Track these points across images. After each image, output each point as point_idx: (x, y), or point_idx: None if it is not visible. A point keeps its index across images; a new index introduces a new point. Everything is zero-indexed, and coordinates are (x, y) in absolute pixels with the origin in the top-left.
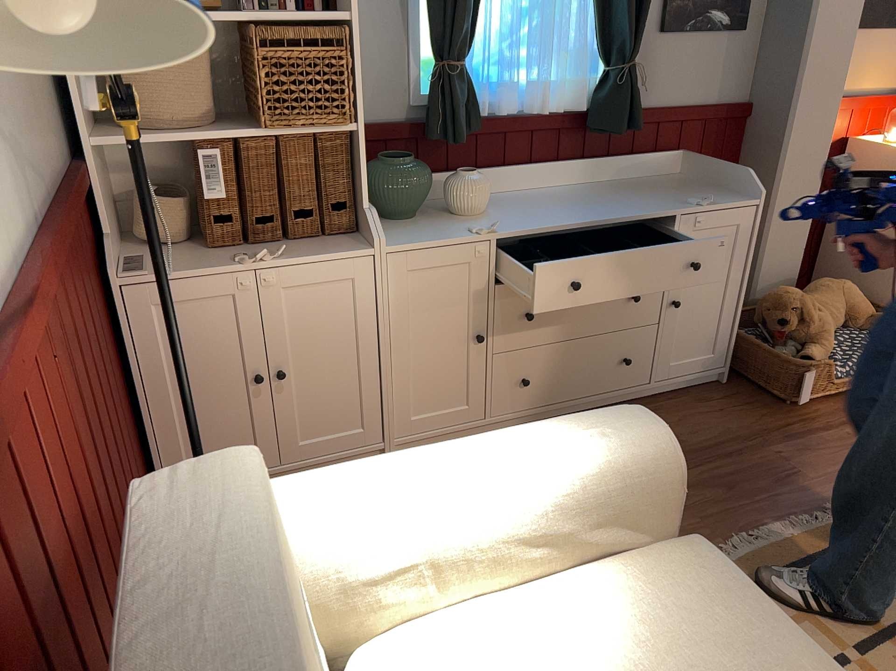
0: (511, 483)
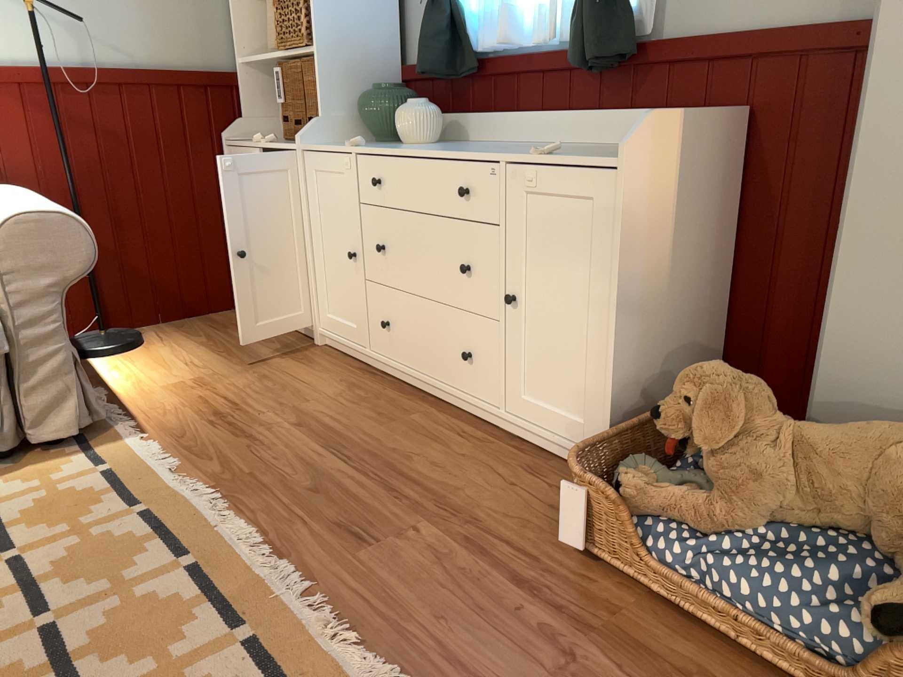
0: None
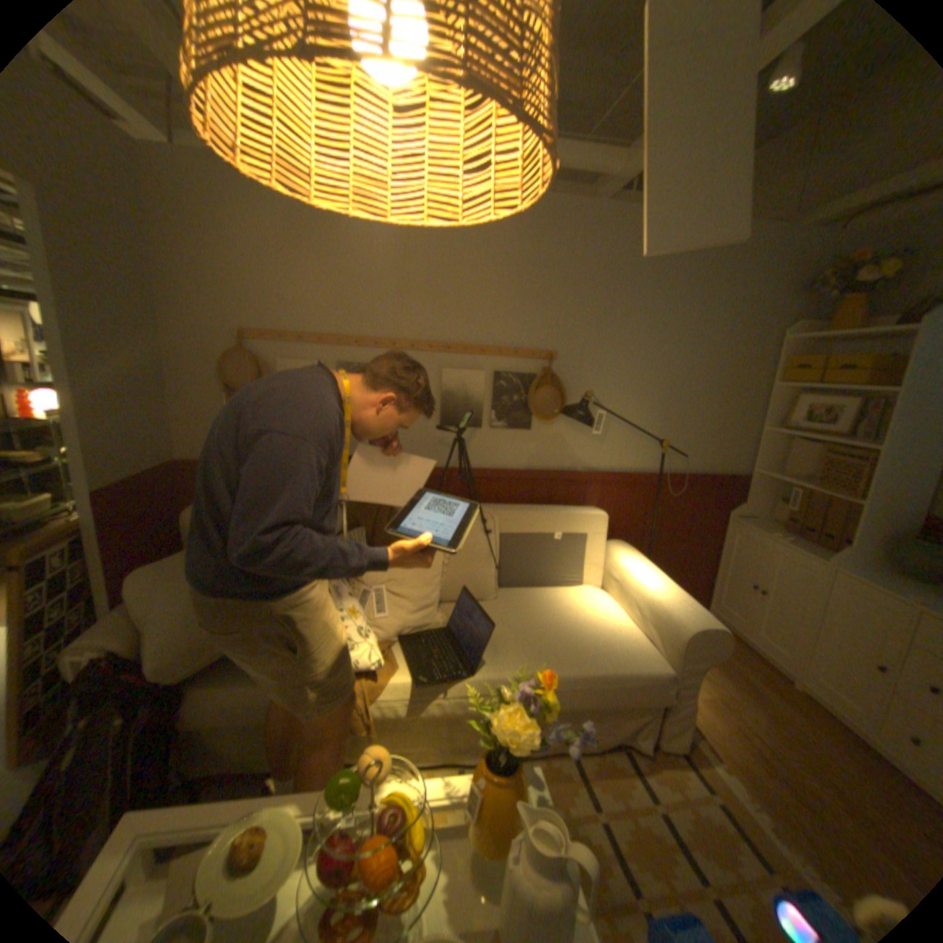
0: (653, 590)
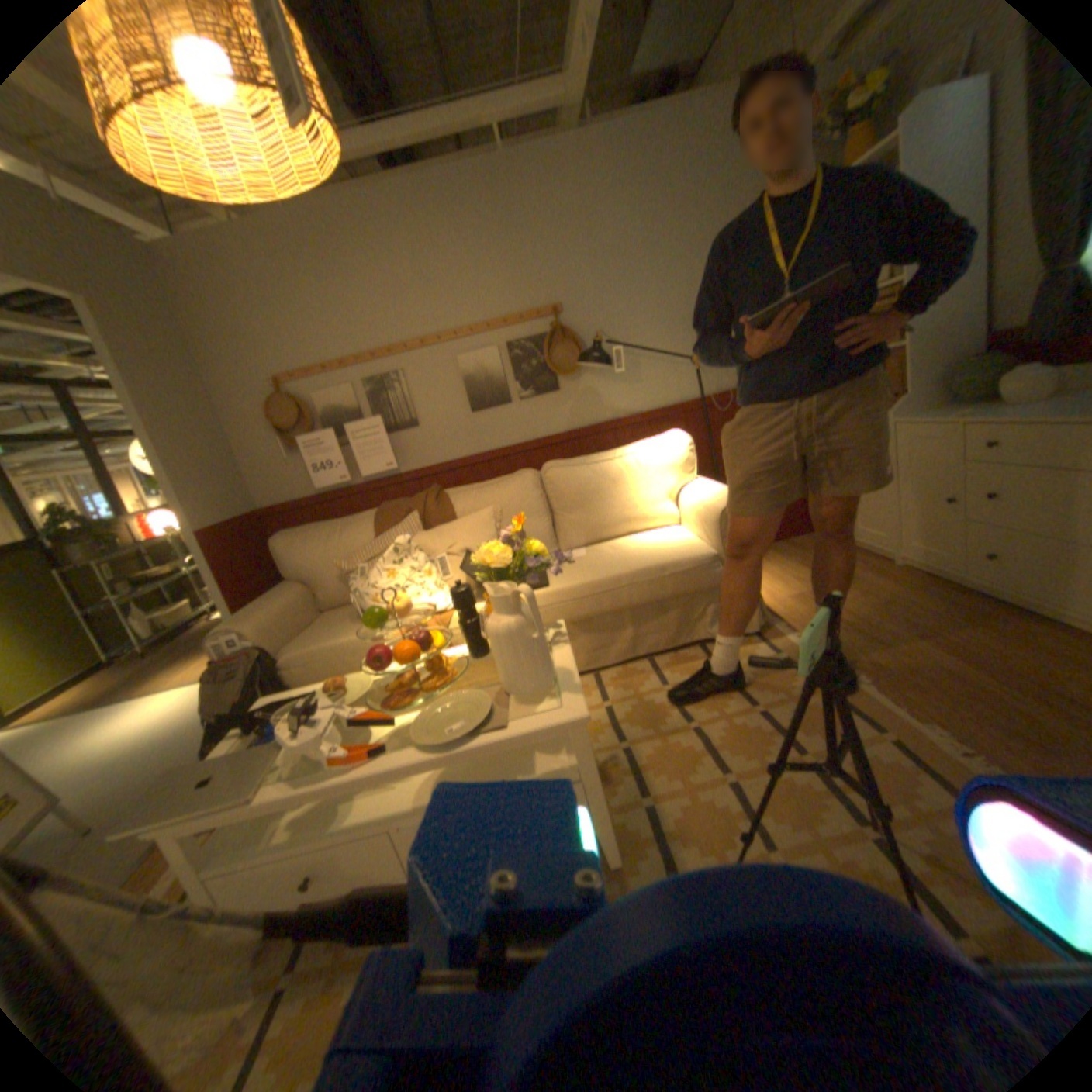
0: (697, 493)
